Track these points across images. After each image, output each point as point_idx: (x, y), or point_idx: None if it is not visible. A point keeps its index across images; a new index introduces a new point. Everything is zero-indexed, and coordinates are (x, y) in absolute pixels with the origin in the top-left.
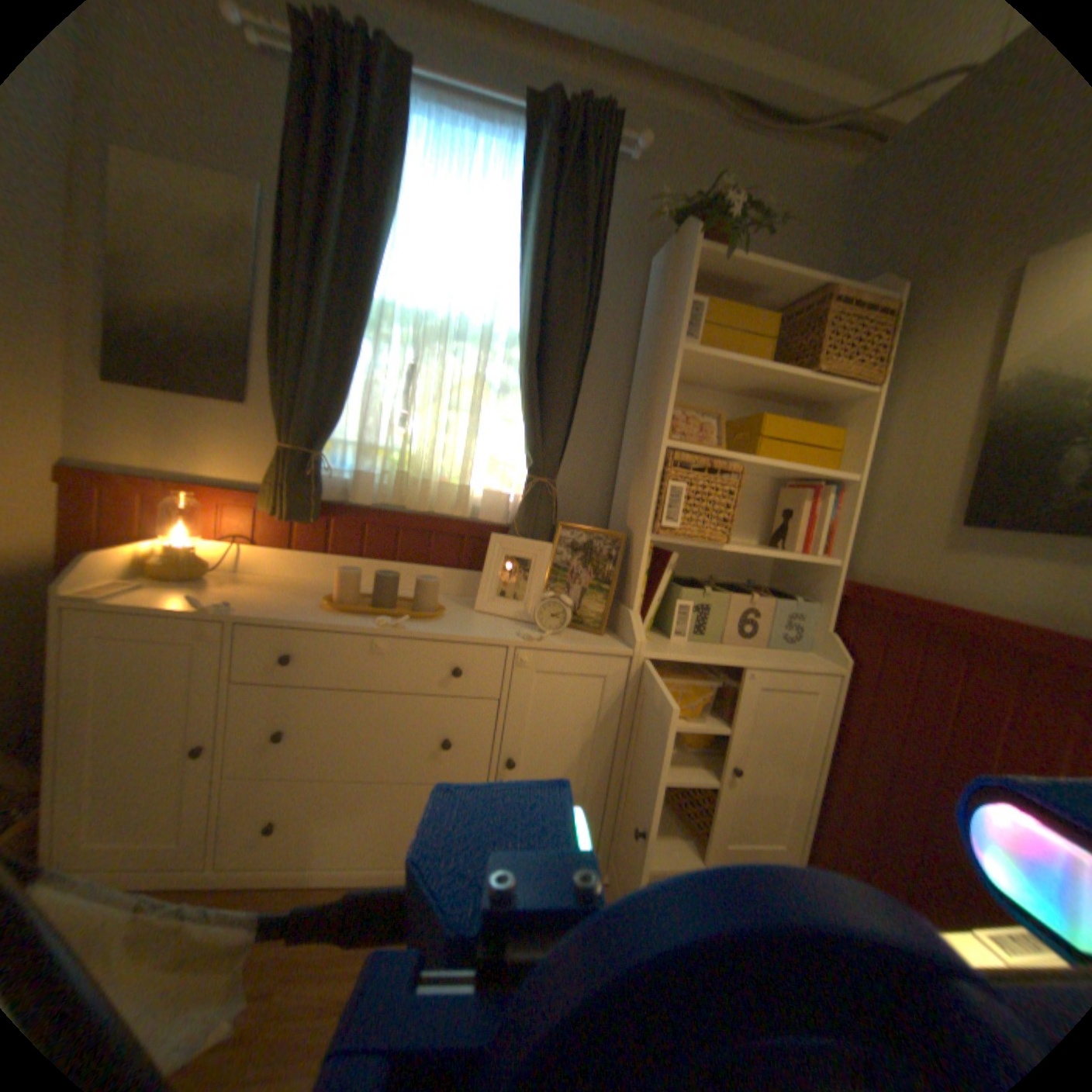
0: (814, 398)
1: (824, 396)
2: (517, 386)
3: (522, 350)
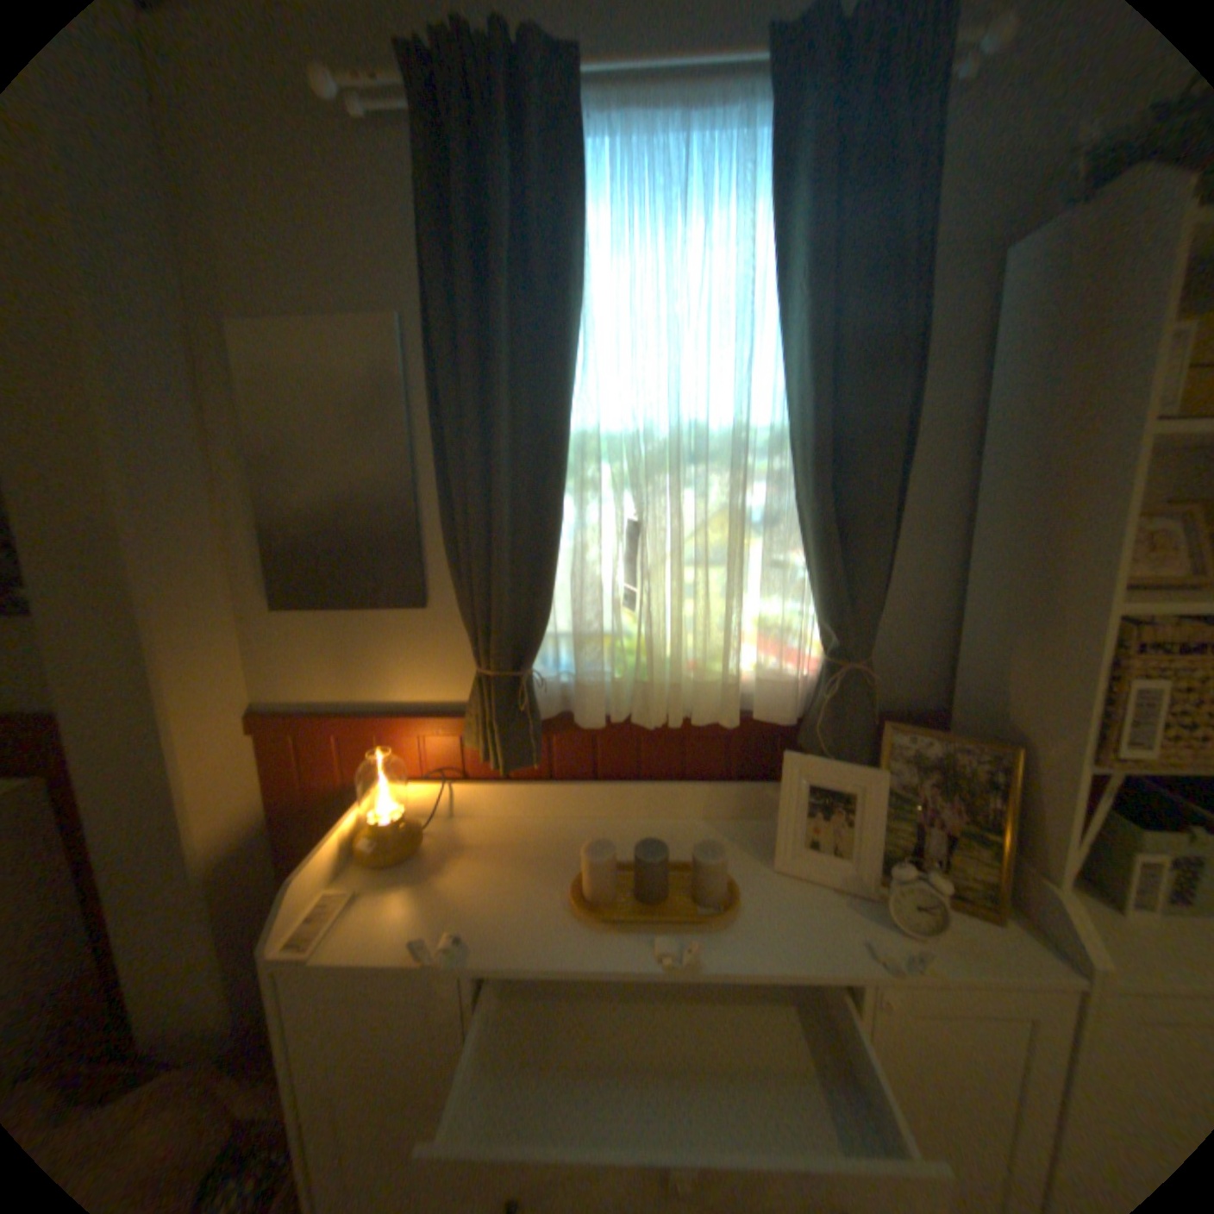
0: None
1: None
2: (793, 517)
3: (802, 466)
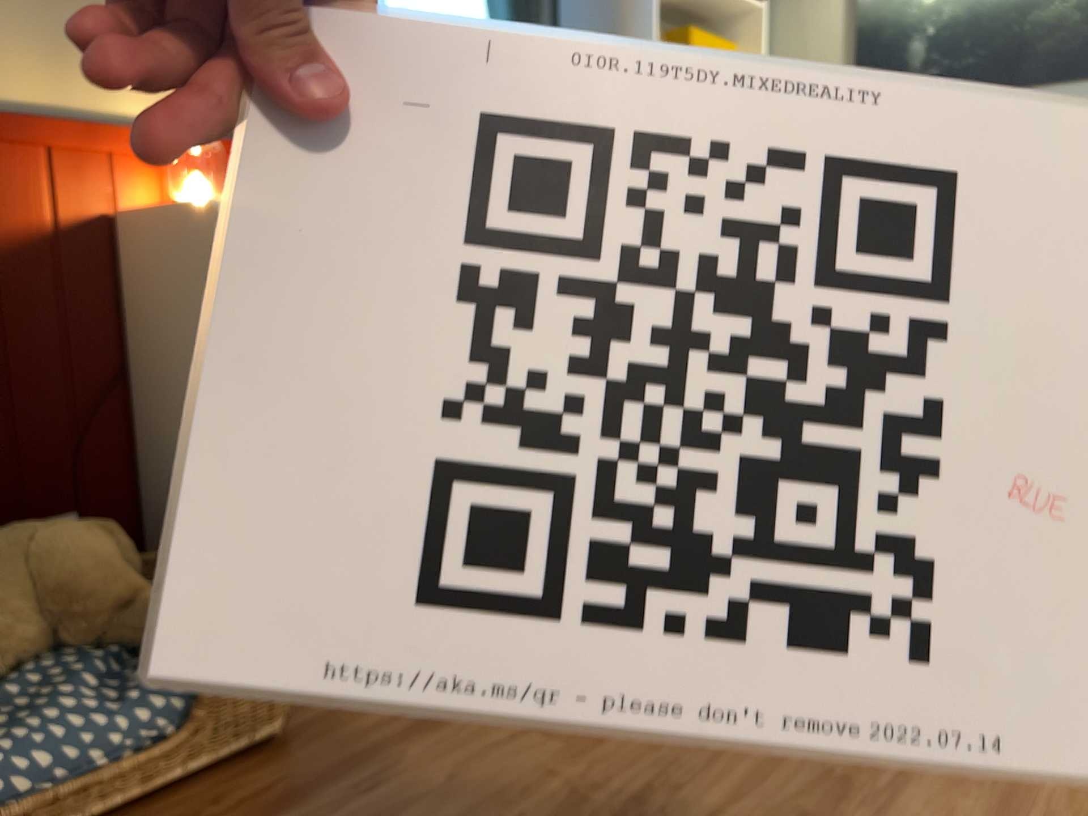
0: (703, 14)
1: (715, 11)
2: None
3: None
